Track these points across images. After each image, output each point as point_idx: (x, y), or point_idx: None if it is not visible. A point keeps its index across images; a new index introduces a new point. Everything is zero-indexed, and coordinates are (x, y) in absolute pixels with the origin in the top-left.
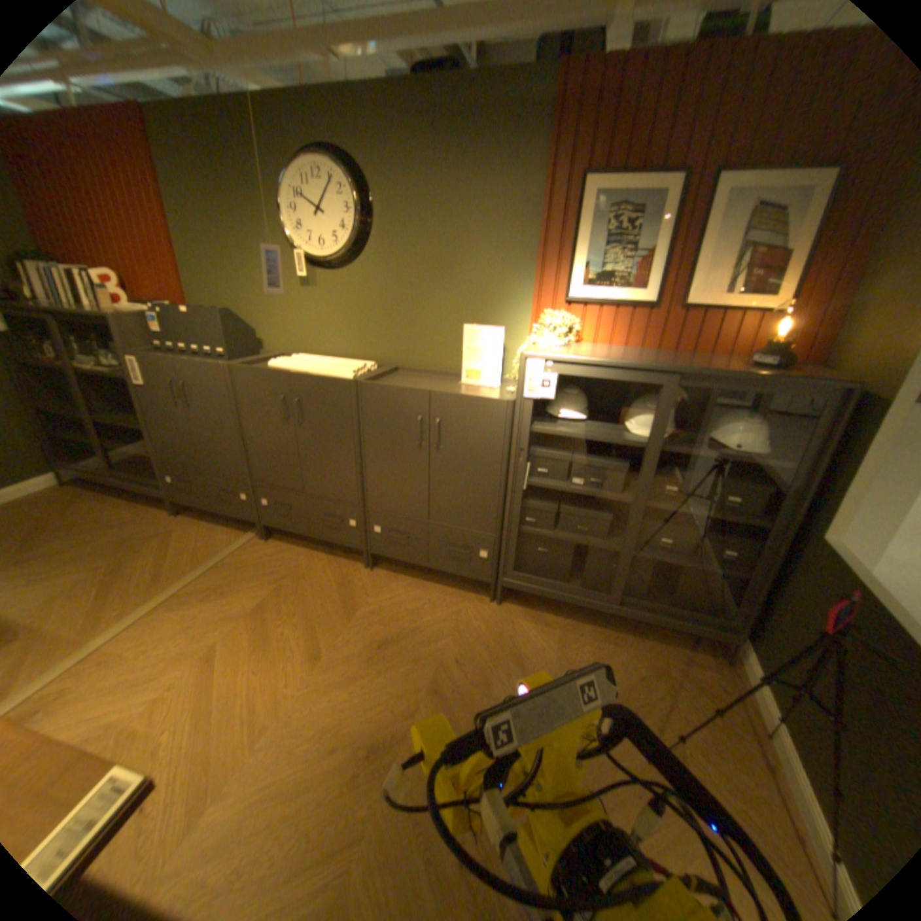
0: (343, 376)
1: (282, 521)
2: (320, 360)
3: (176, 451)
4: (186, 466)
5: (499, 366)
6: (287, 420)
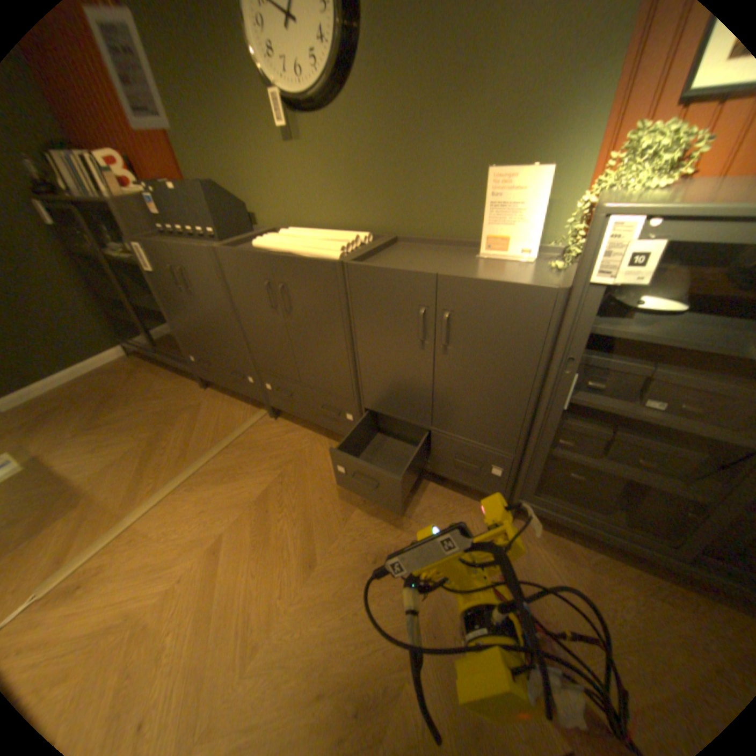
0: (328, 254)
1: (285, 405)
2: (307, 233)
3: (191, 334)
4: (202, 348)
5: (538, 228)
6: (275, 308)
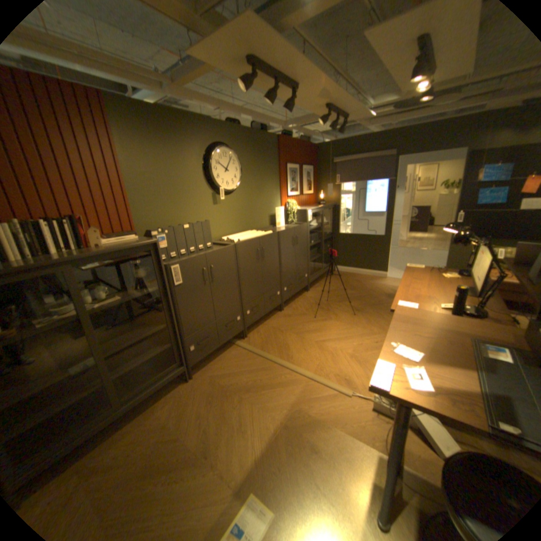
0: (269, 233)
1: (255, 316)
2: (240, 235)
3: (201, 318)
4: (206, 325)
5: (283, 219)
6: (258, 260)
